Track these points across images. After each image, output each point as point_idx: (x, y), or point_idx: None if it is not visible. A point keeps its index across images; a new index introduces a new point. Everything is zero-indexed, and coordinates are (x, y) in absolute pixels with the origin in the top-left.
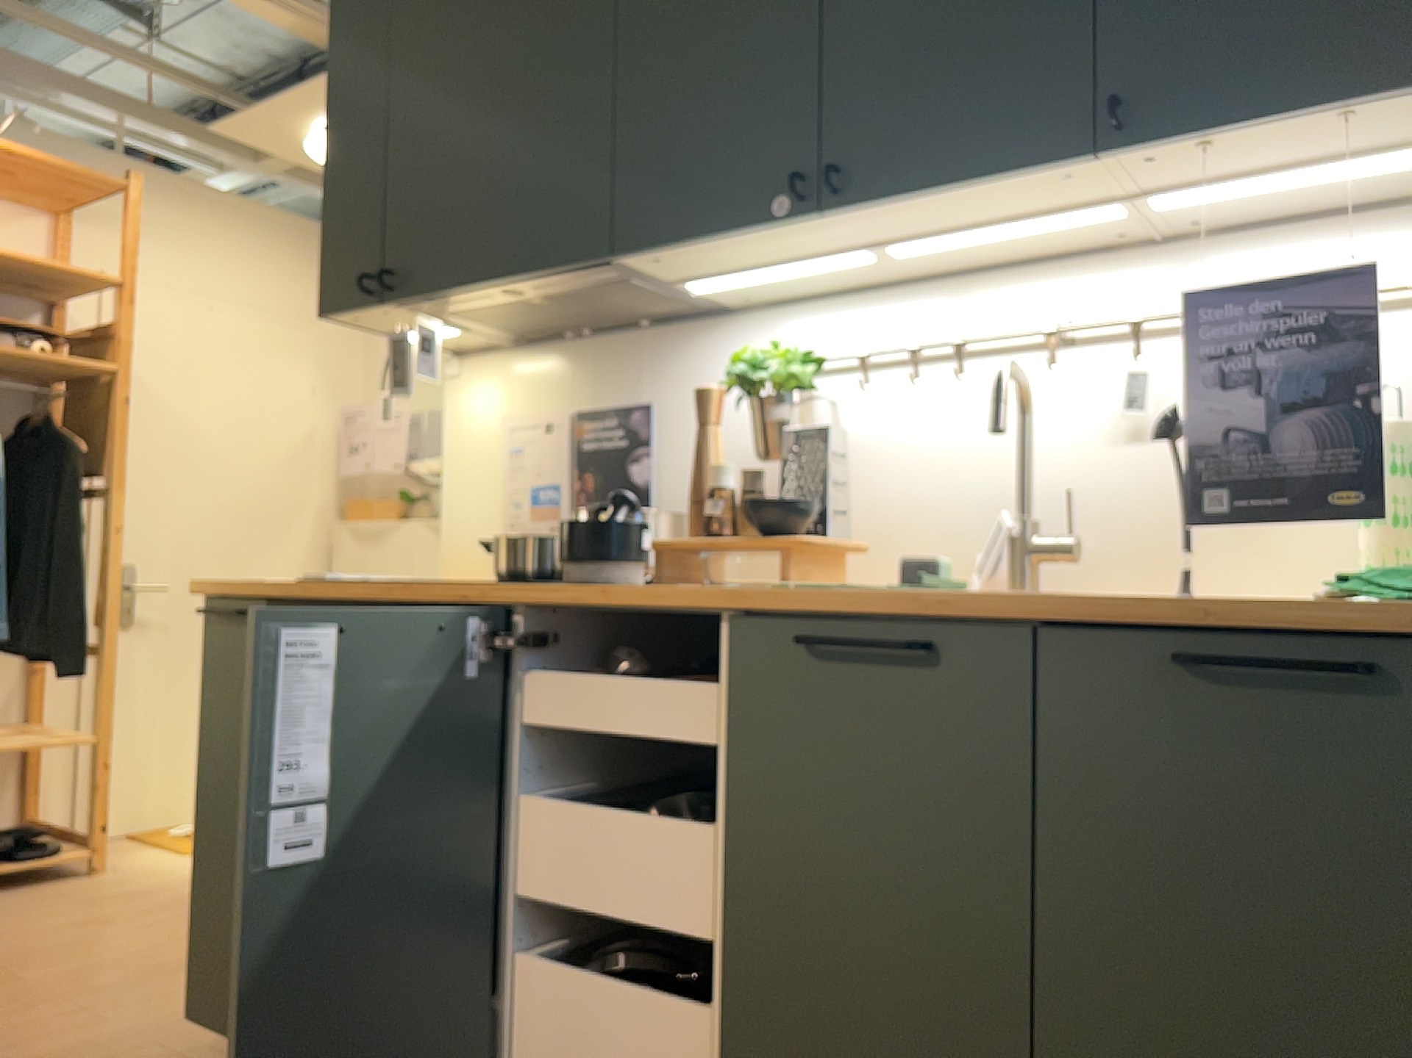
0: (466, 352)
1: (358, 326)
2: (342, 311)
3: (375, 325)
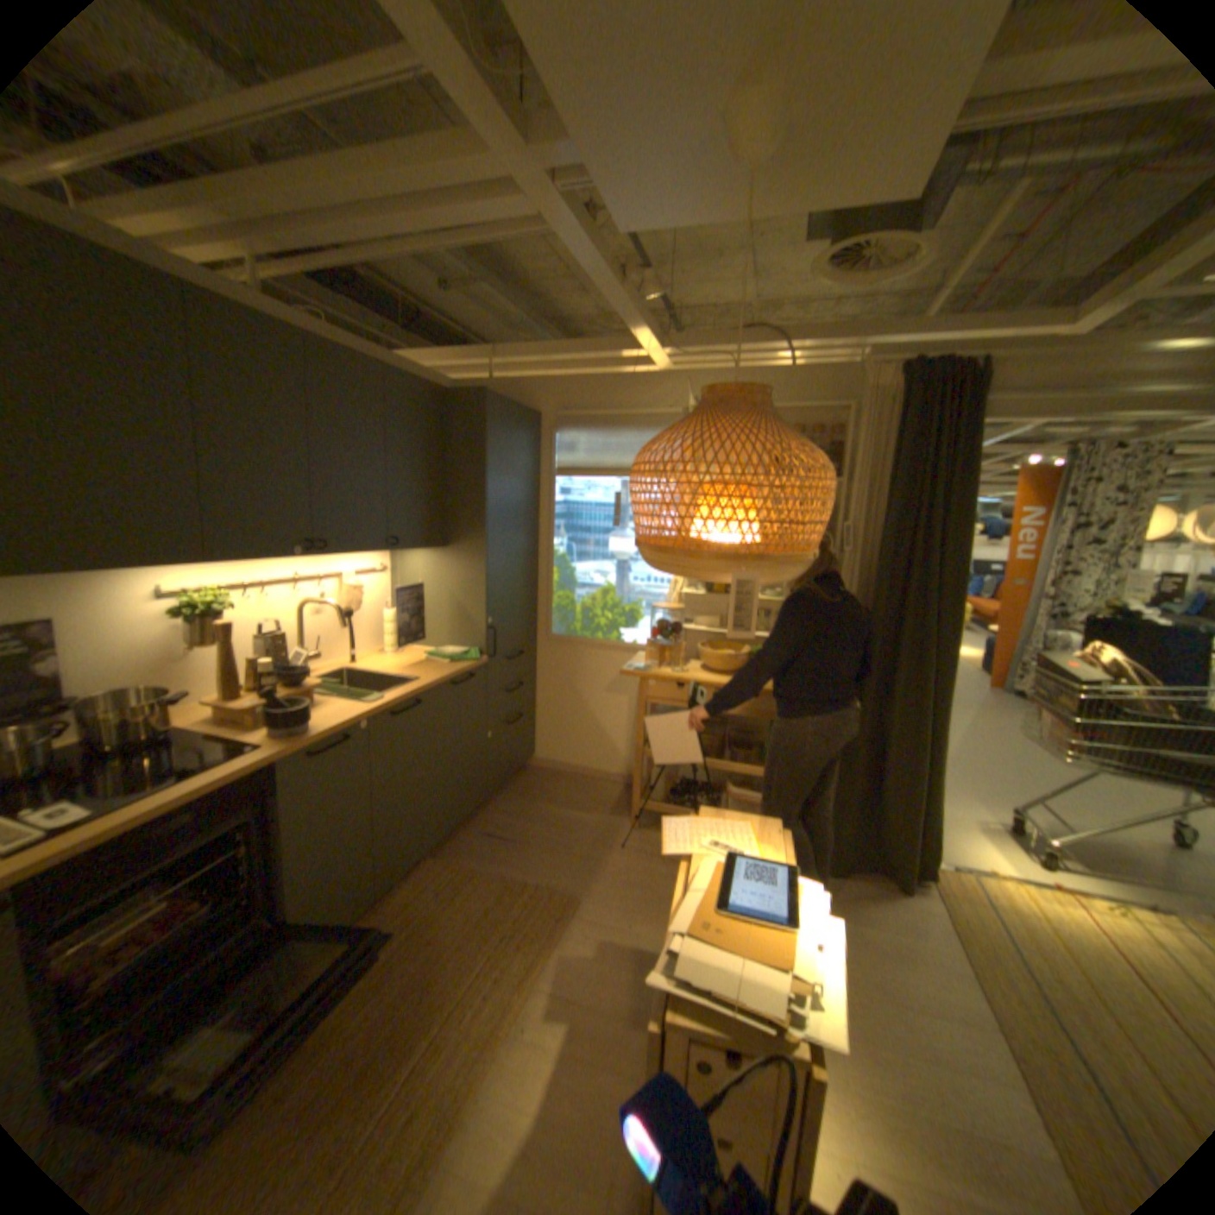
0: None
1: None
2: None
3: None
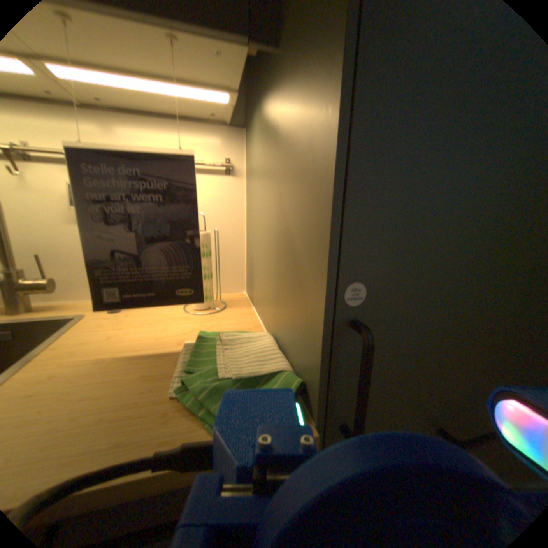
0: None
1: None
2: None
3: None
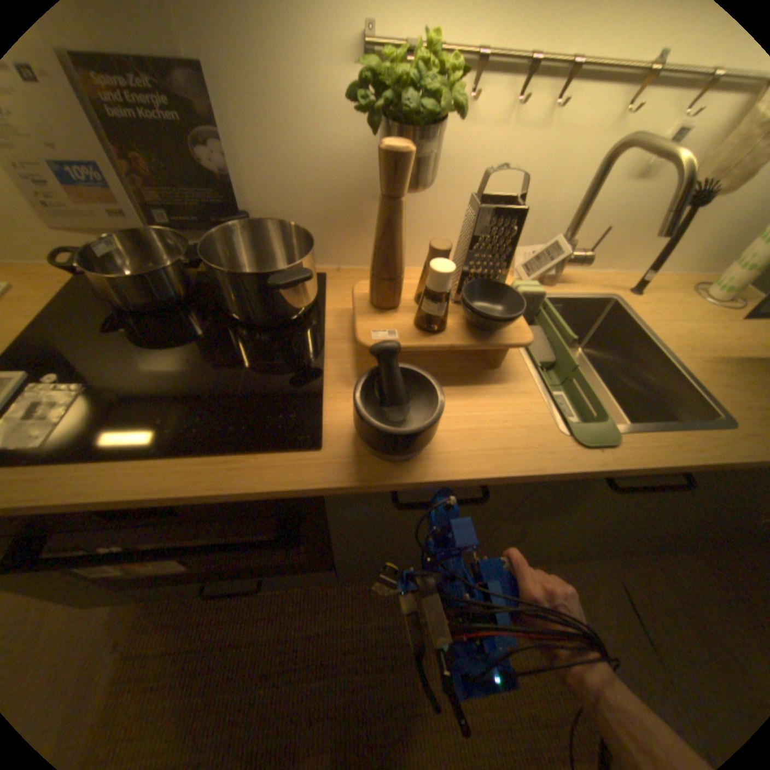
0: None
1: None
2: None
3: None
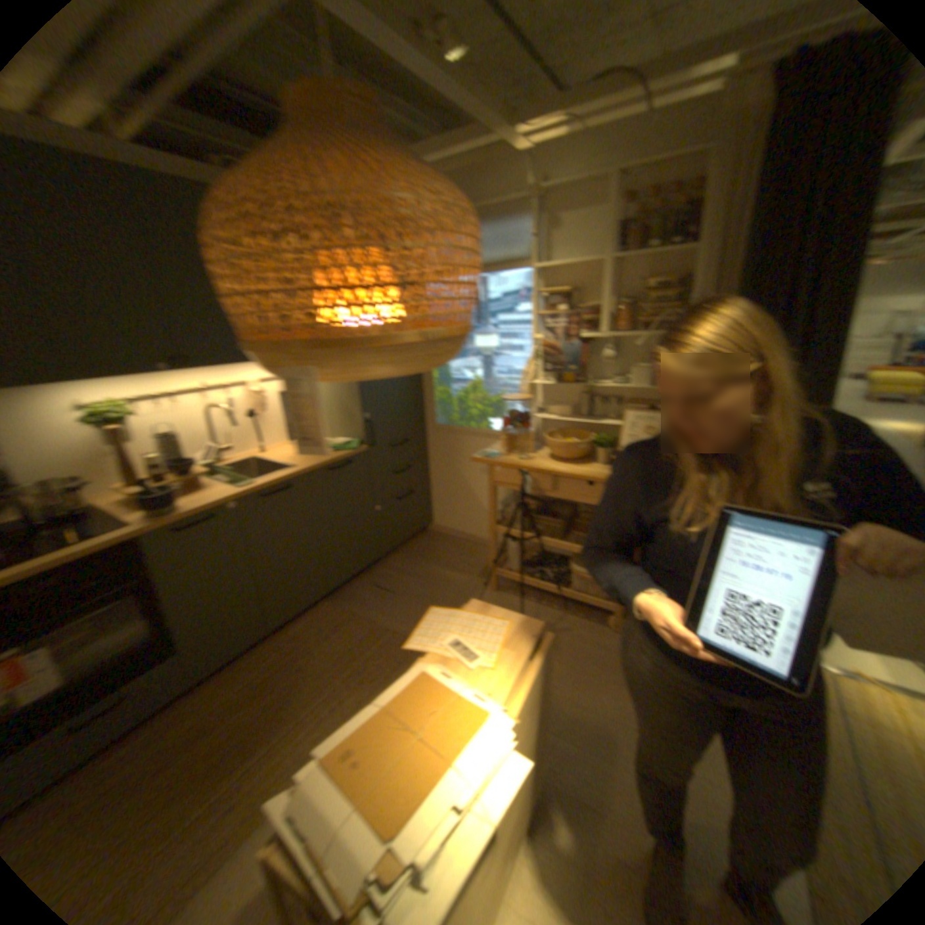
0: None
1: None
2: None
3: None
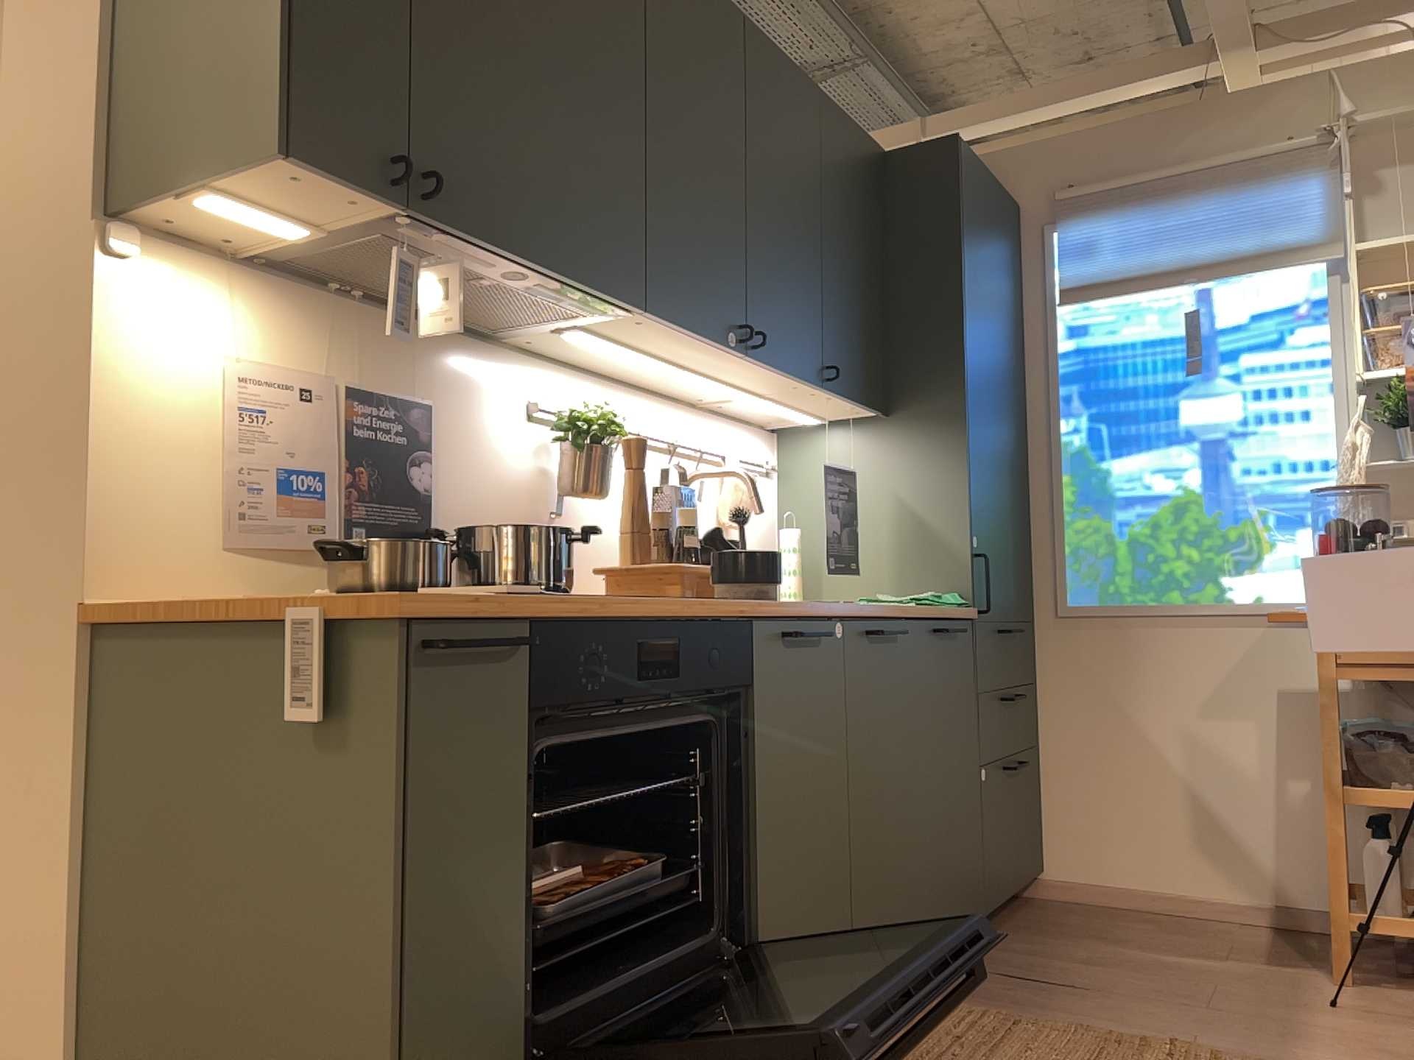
0: (137, 224)
1: (256, 175)
2: (318, 168)
3: (265, 184)
